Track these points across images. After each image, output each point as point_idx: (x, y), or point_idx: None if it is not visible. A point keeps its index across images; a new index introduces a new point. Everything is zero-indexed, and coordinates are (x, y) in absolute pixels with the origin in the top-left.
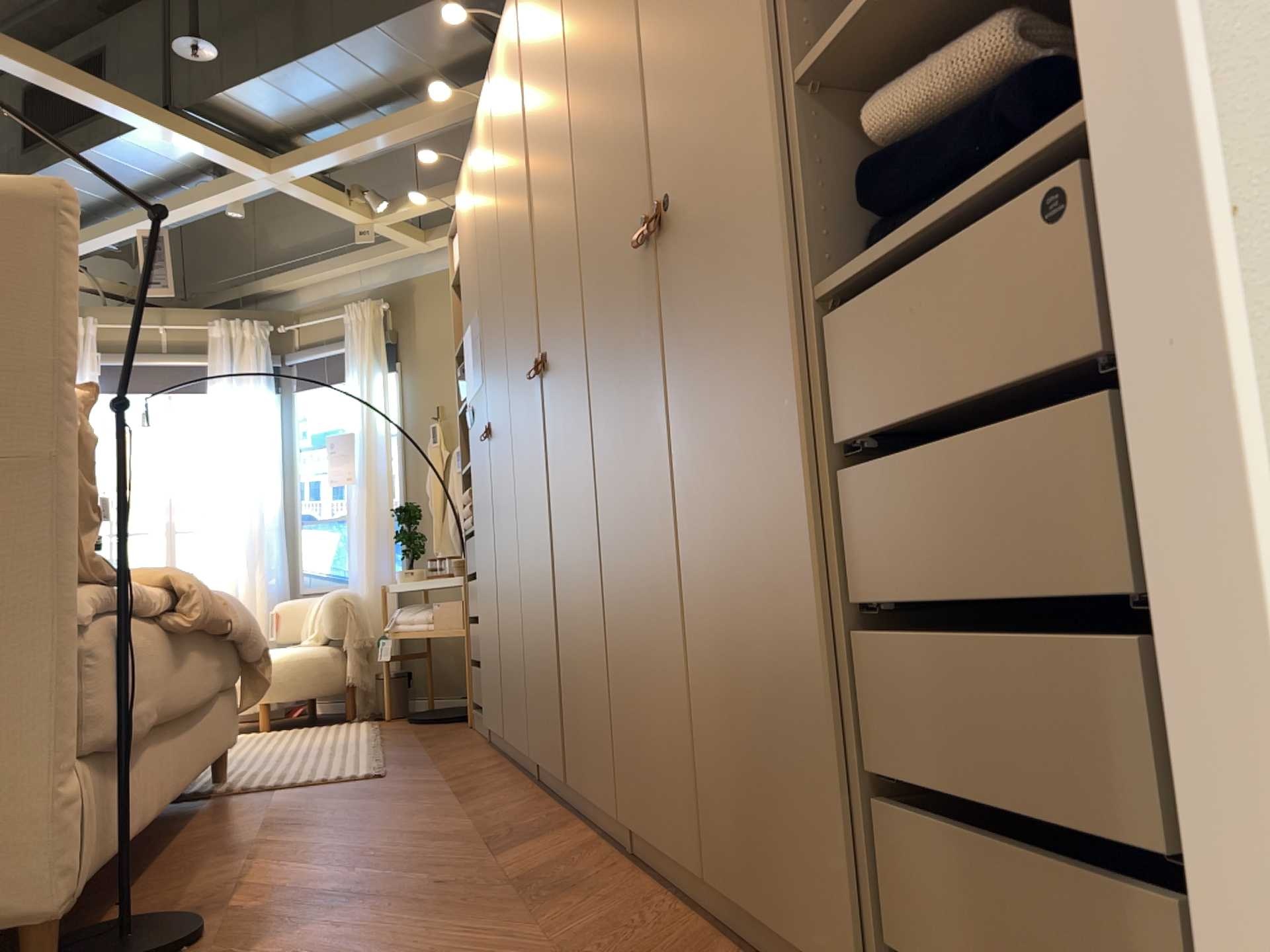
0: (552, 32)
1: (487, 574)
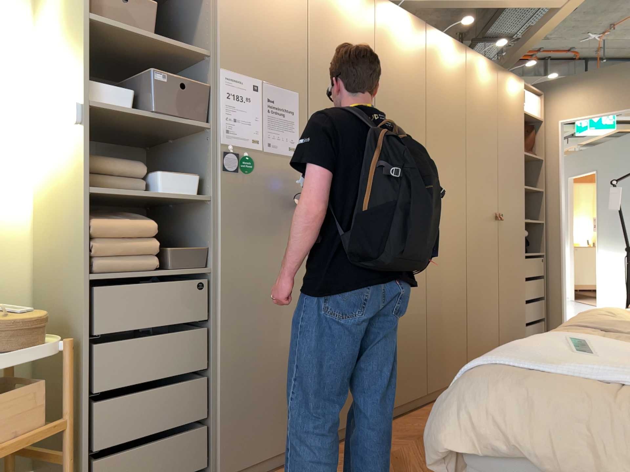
0: (453, 95)
1: (270, 318)
